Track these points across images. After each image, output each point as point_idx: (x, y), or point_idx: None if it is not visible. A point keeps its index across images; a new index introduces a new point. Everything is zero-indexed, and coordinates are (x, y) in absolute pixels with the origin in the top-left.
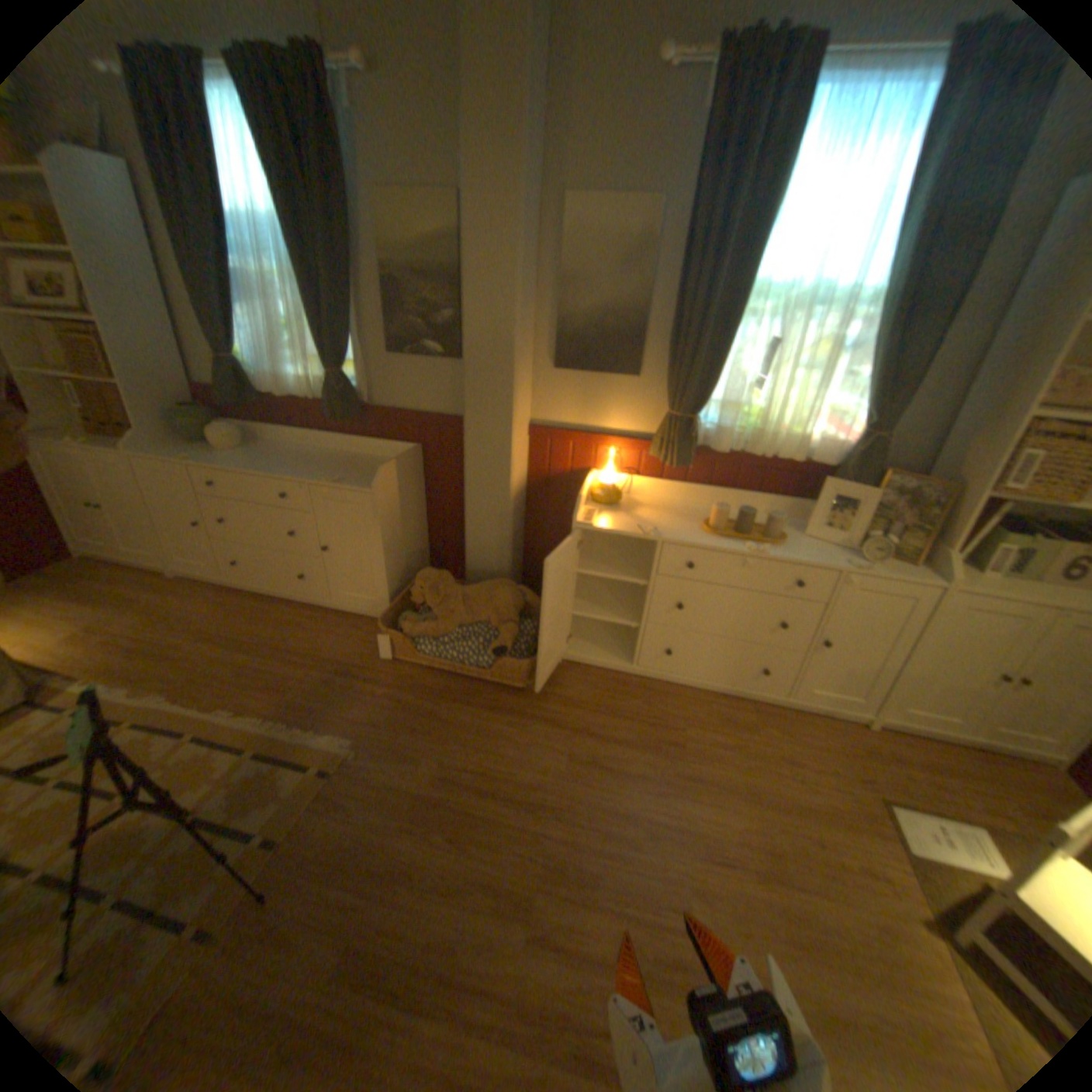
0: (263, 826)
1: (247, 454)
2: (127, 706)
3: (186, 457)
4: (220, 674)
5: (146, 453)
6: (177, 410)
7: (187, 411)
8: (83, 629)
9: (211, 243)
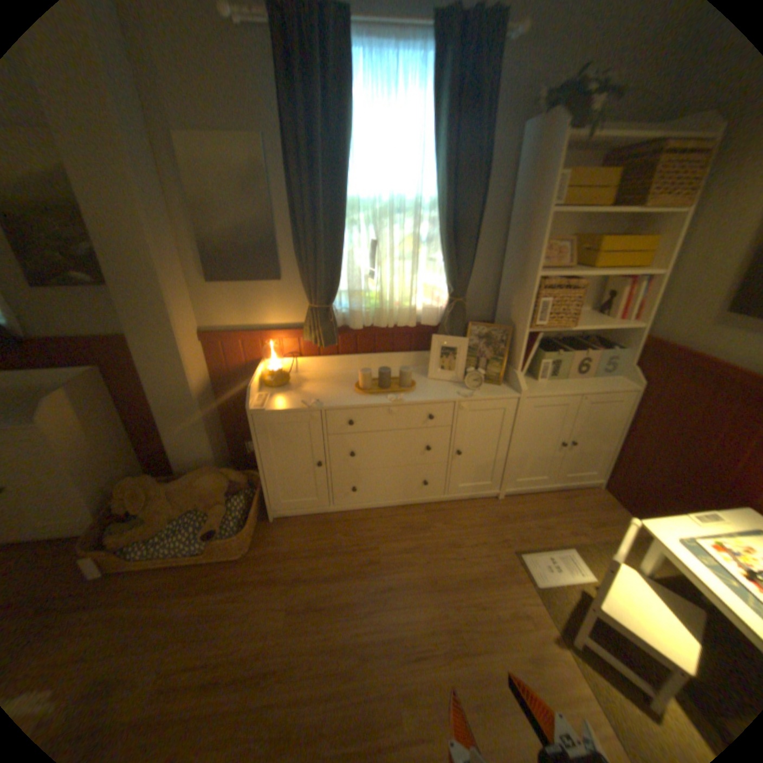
0: None
1: None
2: None
3: None
4: None
5: None
6: None
7: None
8: None
9: None
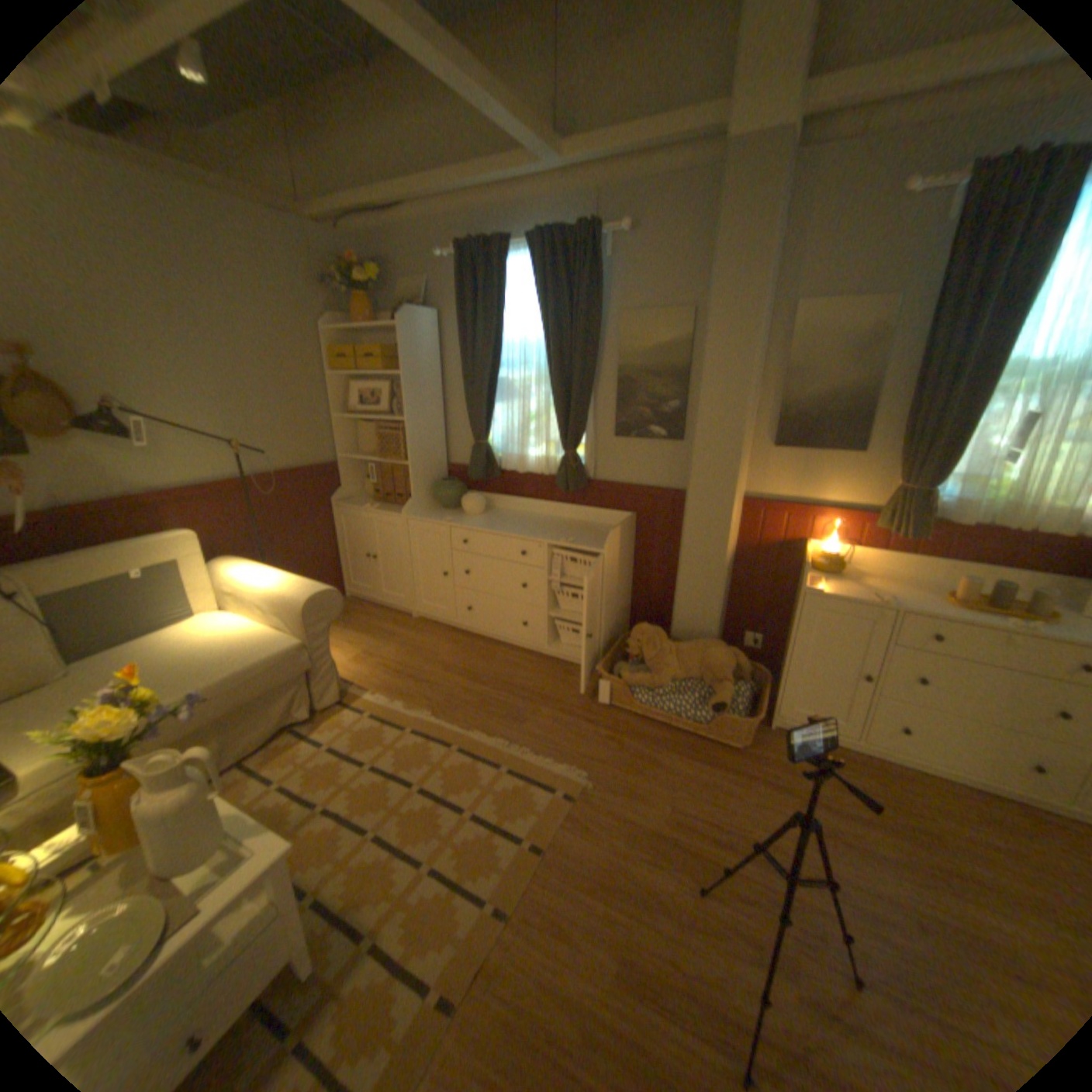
0: (528, 832)
1: (492, 518)
2: (405, 714)
3: (452, 519)
4: (468, 698)
5: (420, 515)
6: (443, 483)
7: (450, 483)
8: (363, 650)
9: (491, 360)
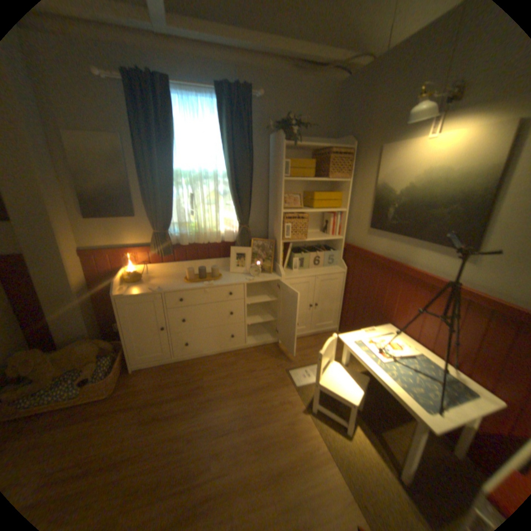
0: None
1: None
2: None
3: None
4: None
5: None
6: None
7: None
8: None
9: None
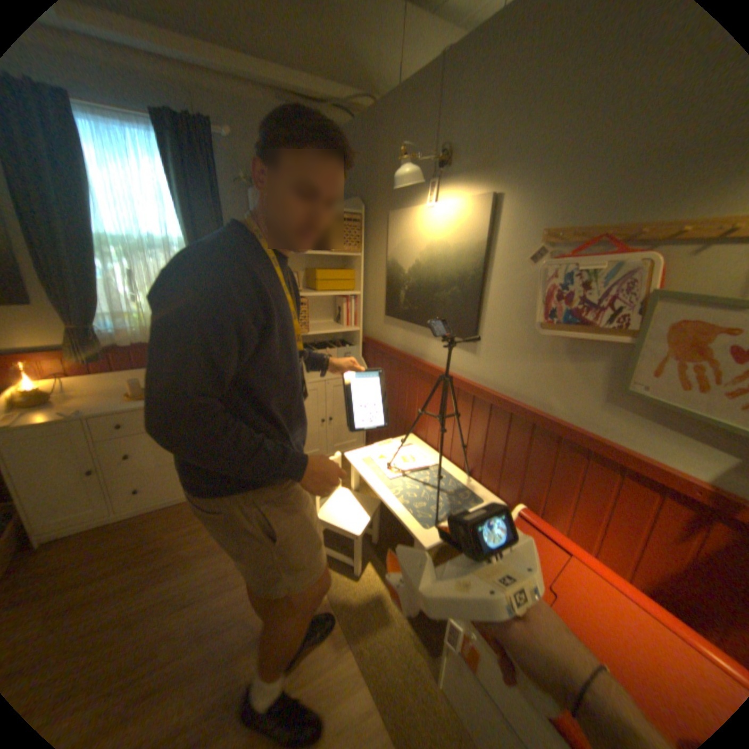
0: None
1: None
2: None
3: None
4: None
5: None
6: None
7: None
8: None
9: None
